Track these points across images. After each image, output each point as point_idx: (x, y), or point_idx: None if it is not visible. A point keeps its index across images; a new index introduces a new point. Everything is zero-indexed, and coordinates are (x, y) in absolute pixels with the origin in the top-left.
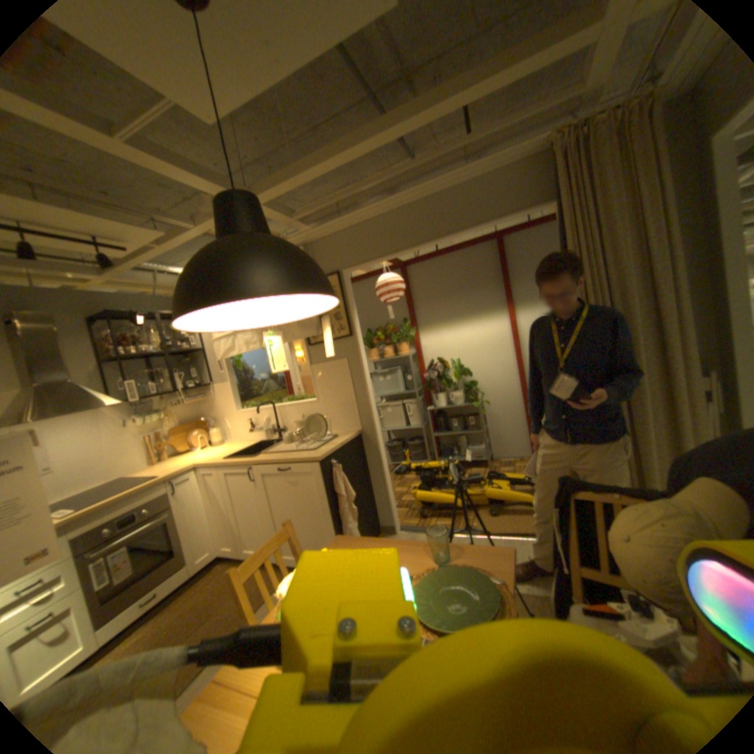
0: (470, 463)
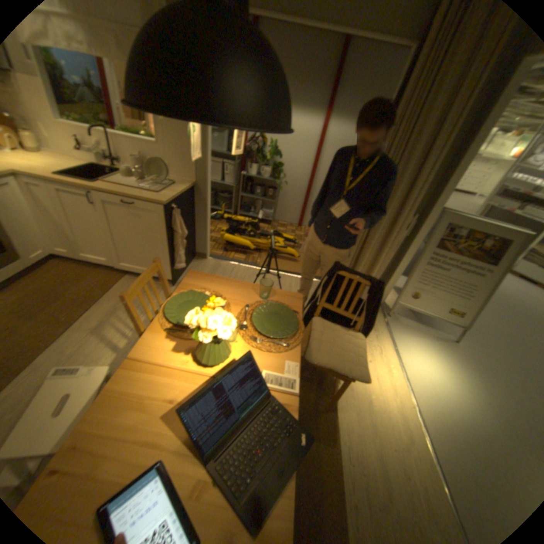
0: (260, 218)
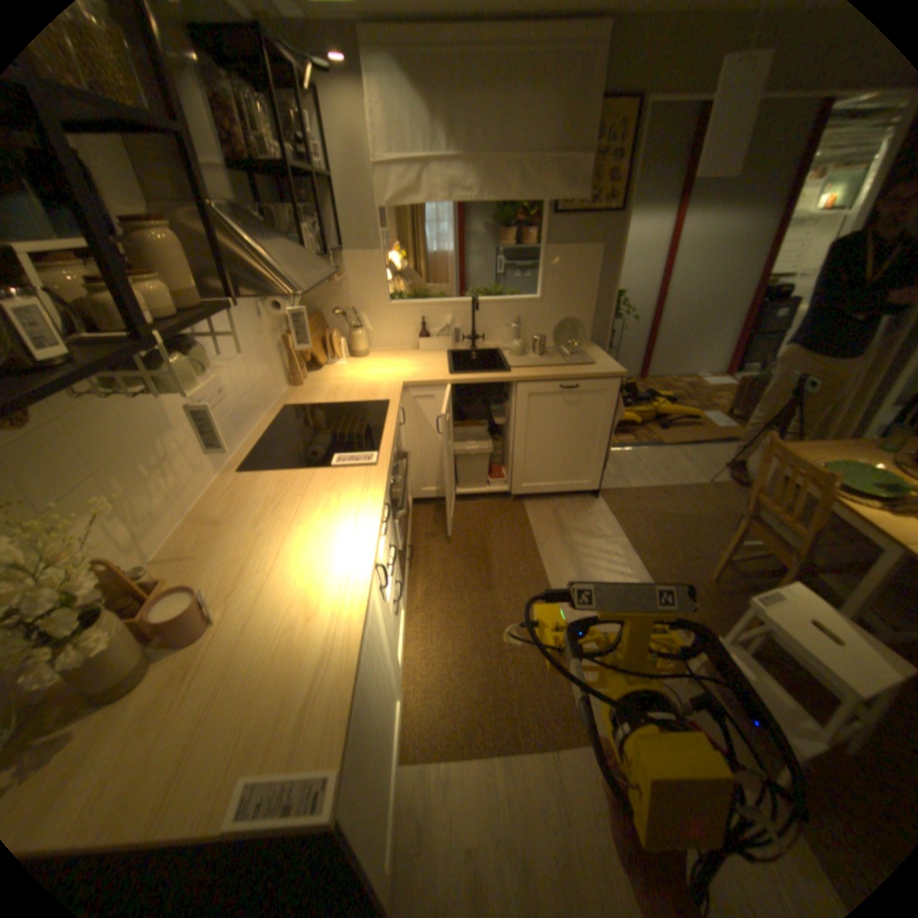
0: None
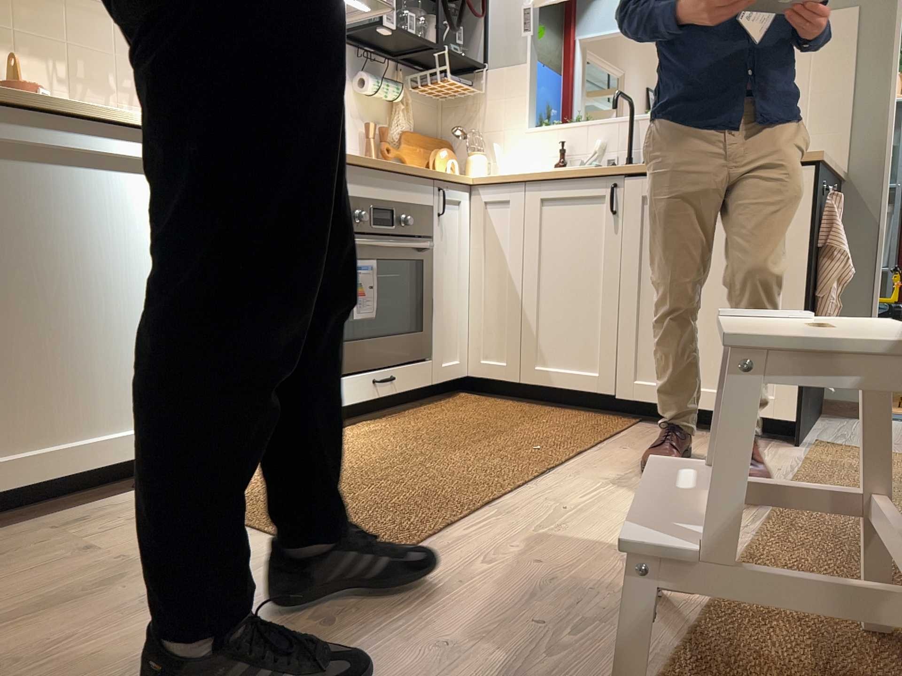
0: None
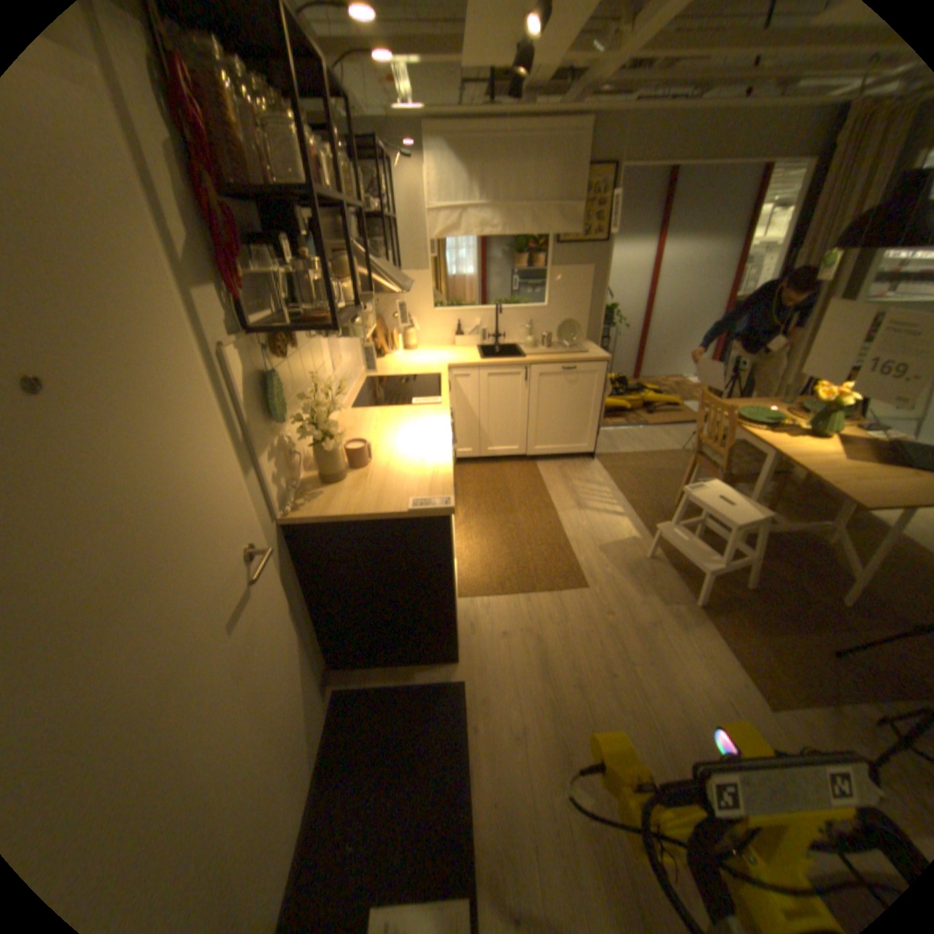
0: None
